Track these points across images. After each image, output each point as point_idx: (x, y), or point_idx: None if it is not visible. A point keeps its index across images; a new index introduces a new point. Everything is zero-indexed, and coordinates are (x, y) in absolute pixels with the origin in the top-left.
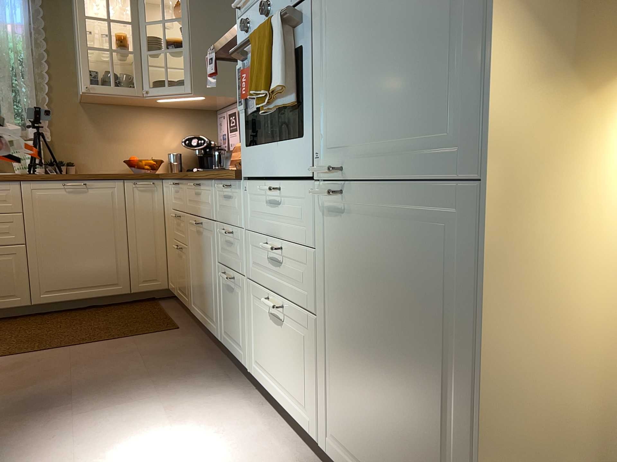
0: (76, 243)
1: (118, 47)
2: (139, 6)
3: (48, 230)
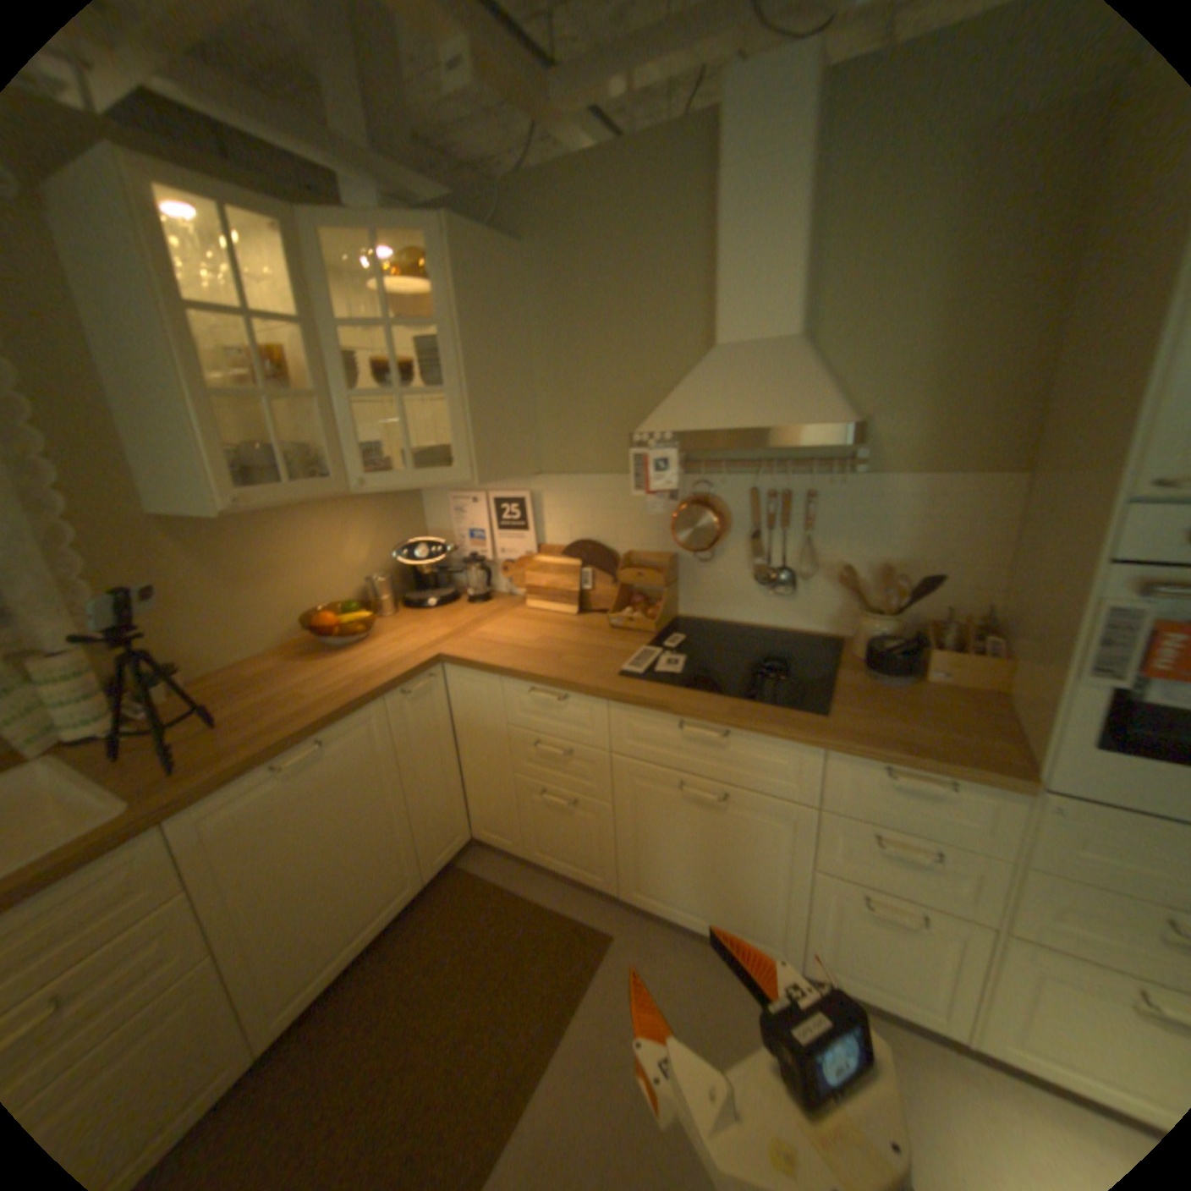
0: (324, 872)
1: (265, 377)
2: (305, 275)
3: (260, 887)
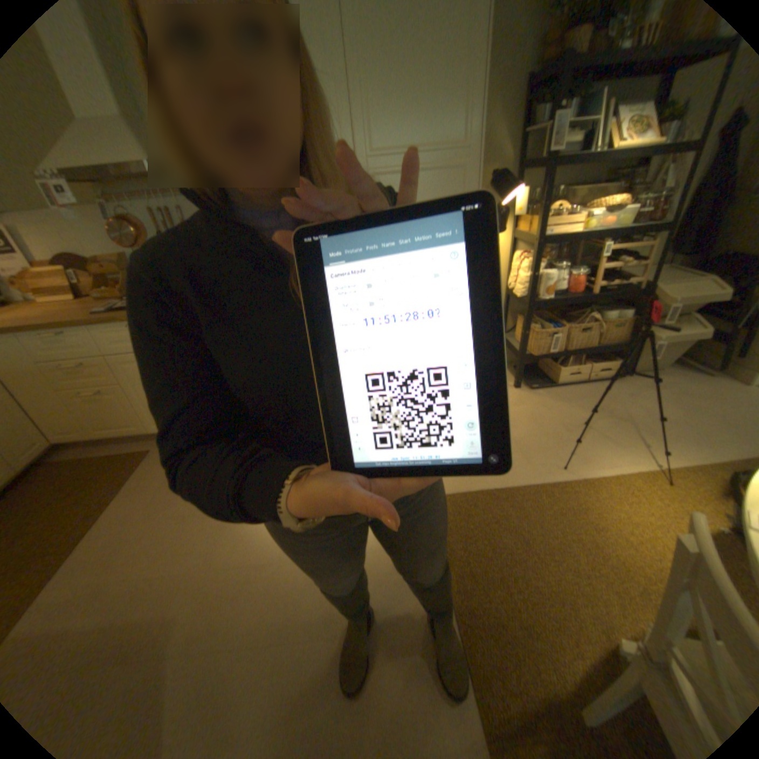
0: None
1: None
2: None
3: None
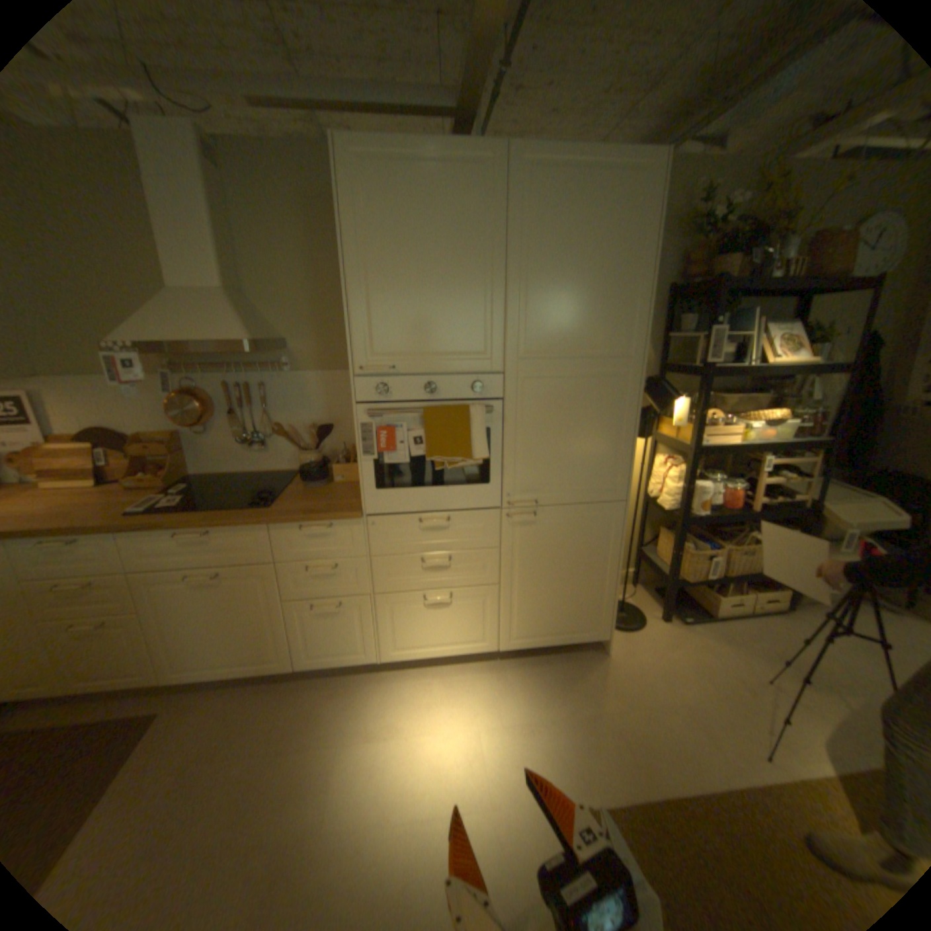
0: None
1: None
2: None
3: None
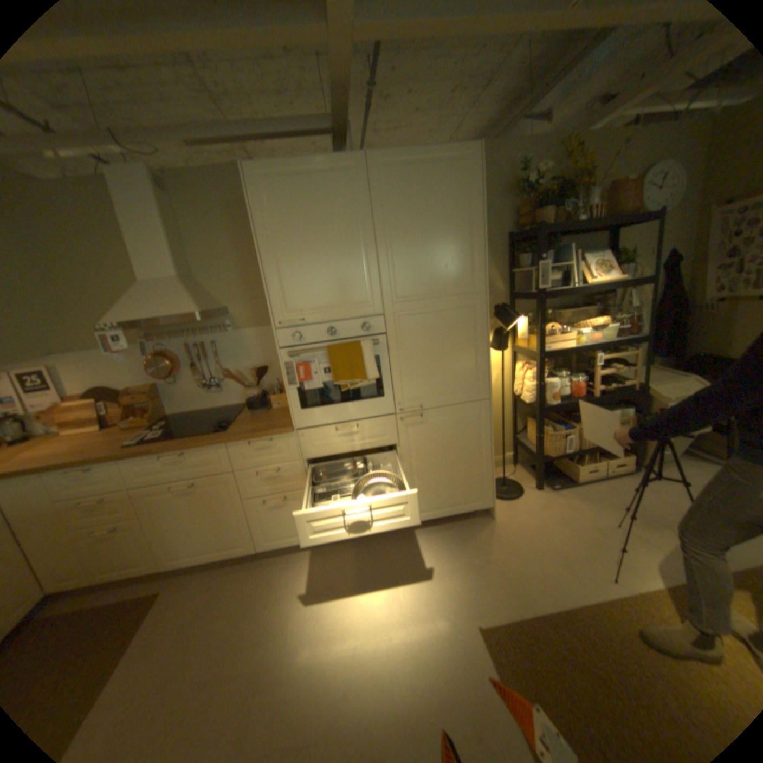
0: None
1: None
2: None
3: None
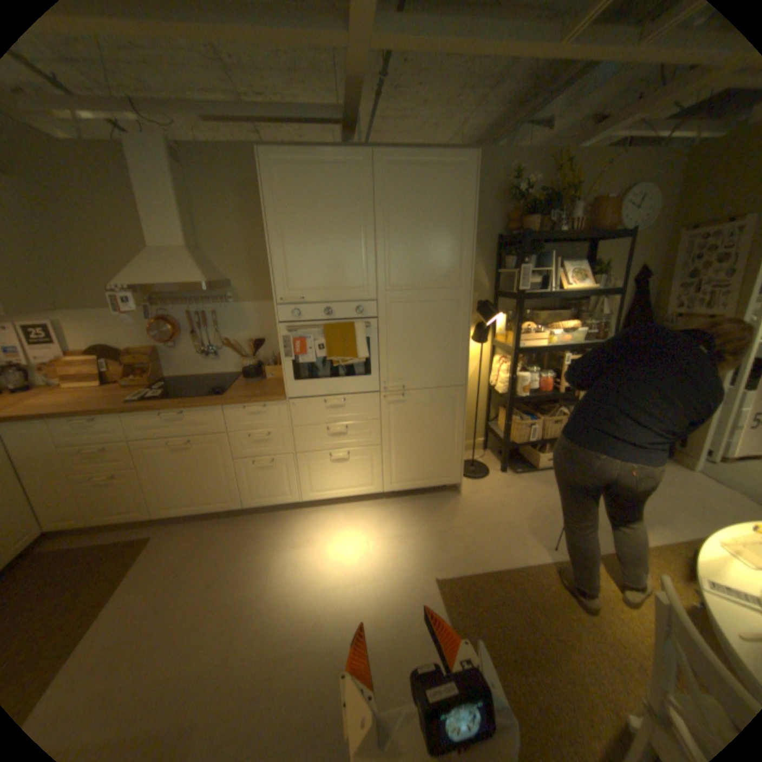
0: None
1: None
2: None
3: None
